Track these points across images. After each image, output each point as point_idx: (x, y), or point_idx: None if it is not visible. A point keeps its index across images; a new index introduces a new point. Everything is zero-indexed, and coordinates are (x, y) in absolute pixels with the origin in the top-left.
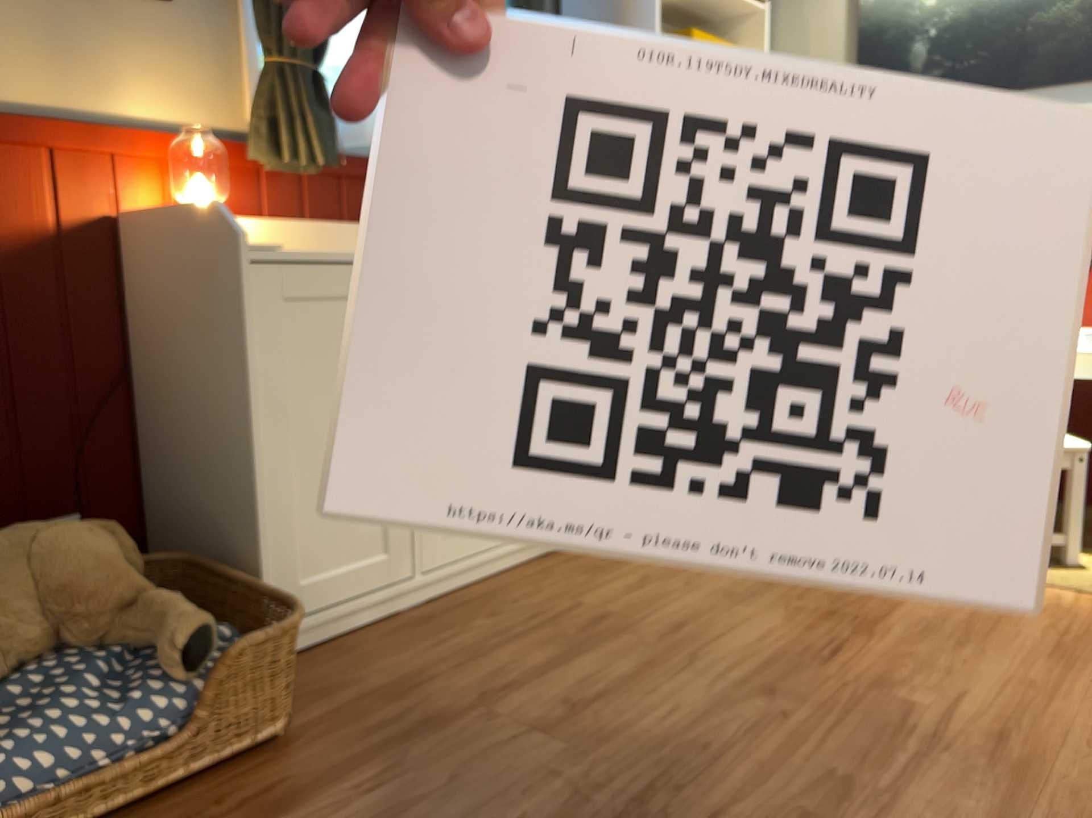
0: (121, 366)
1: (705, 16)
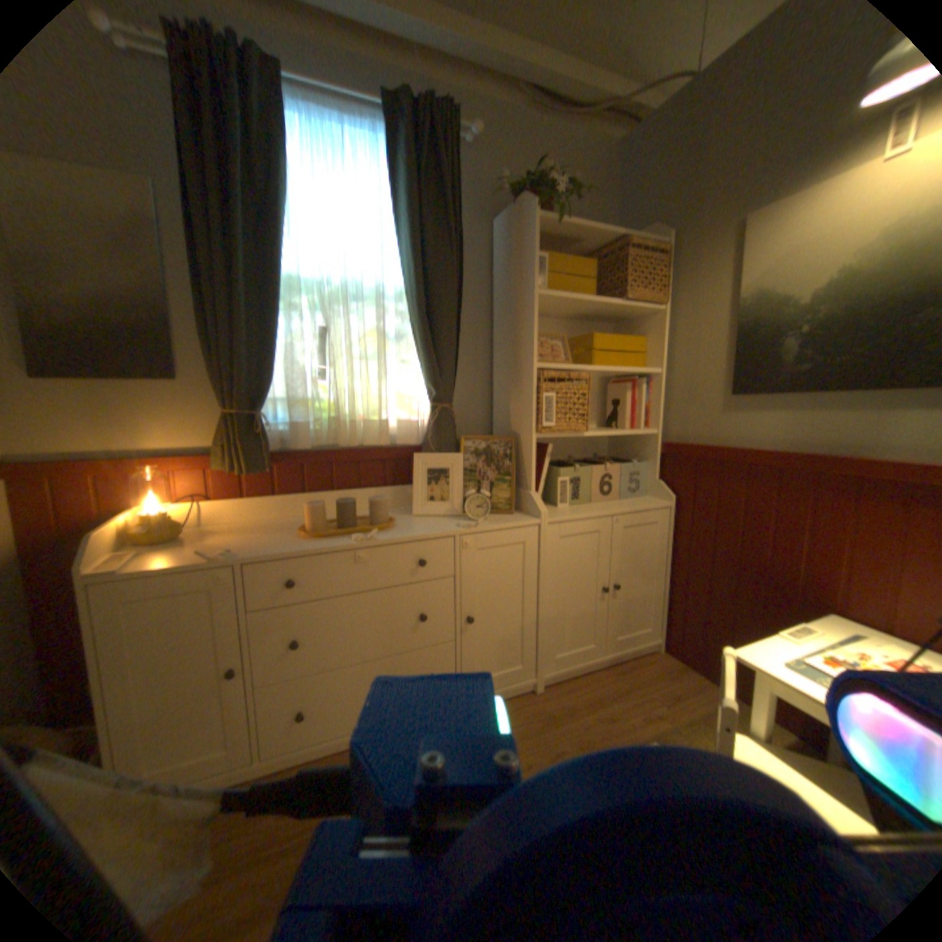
0: None
1: (620, 317)
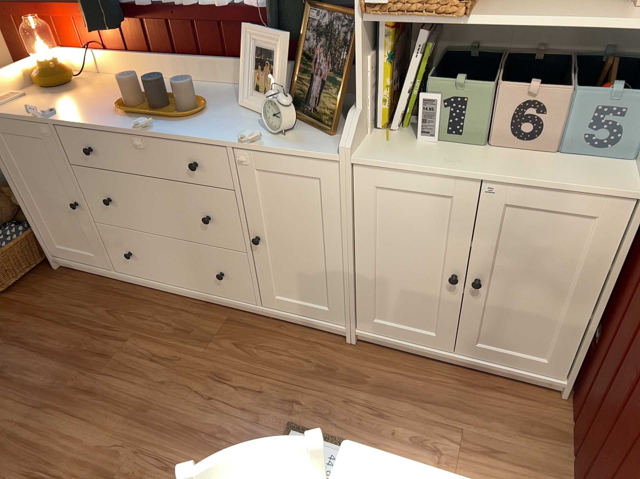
0: None
1: None
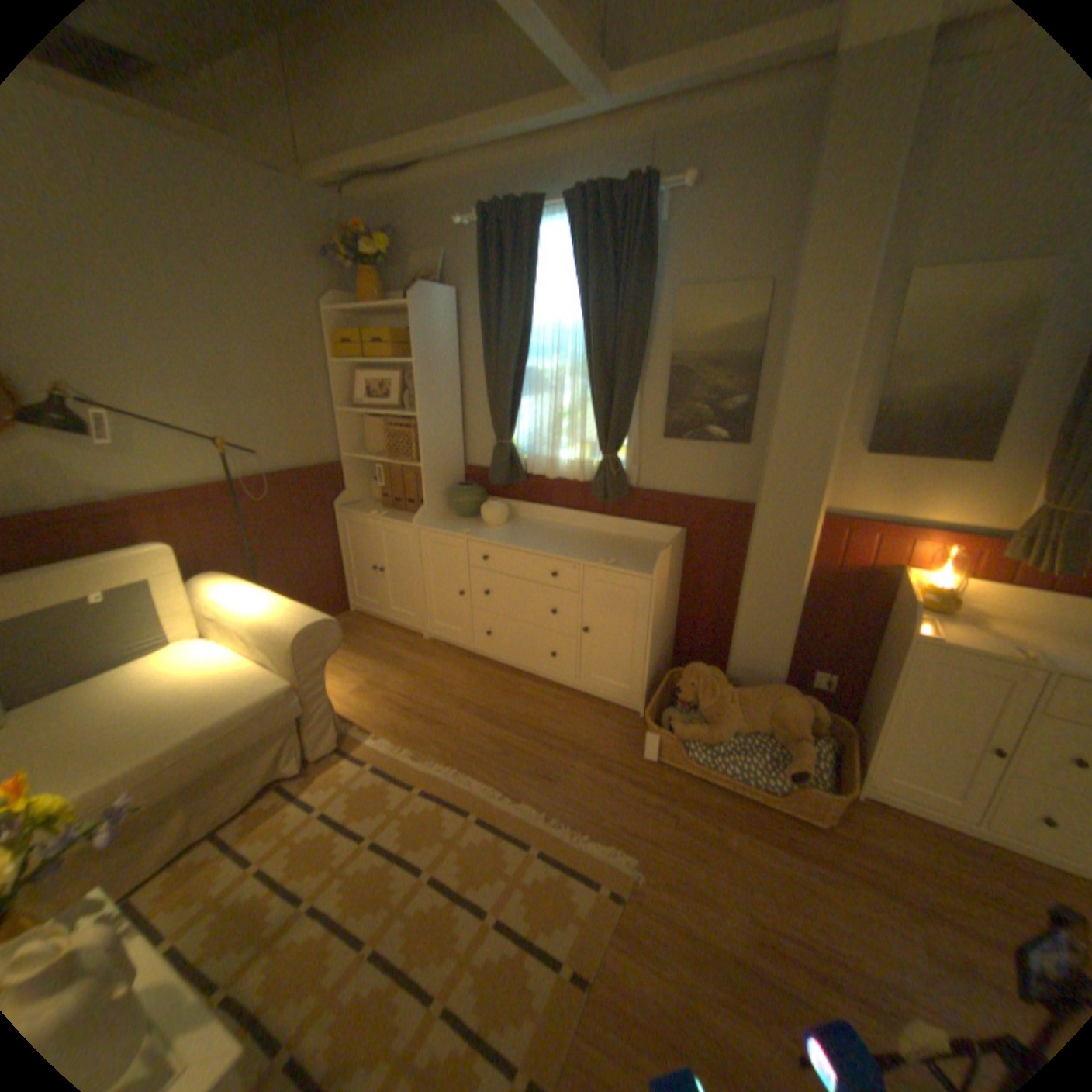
0: (880, 630)
1: None
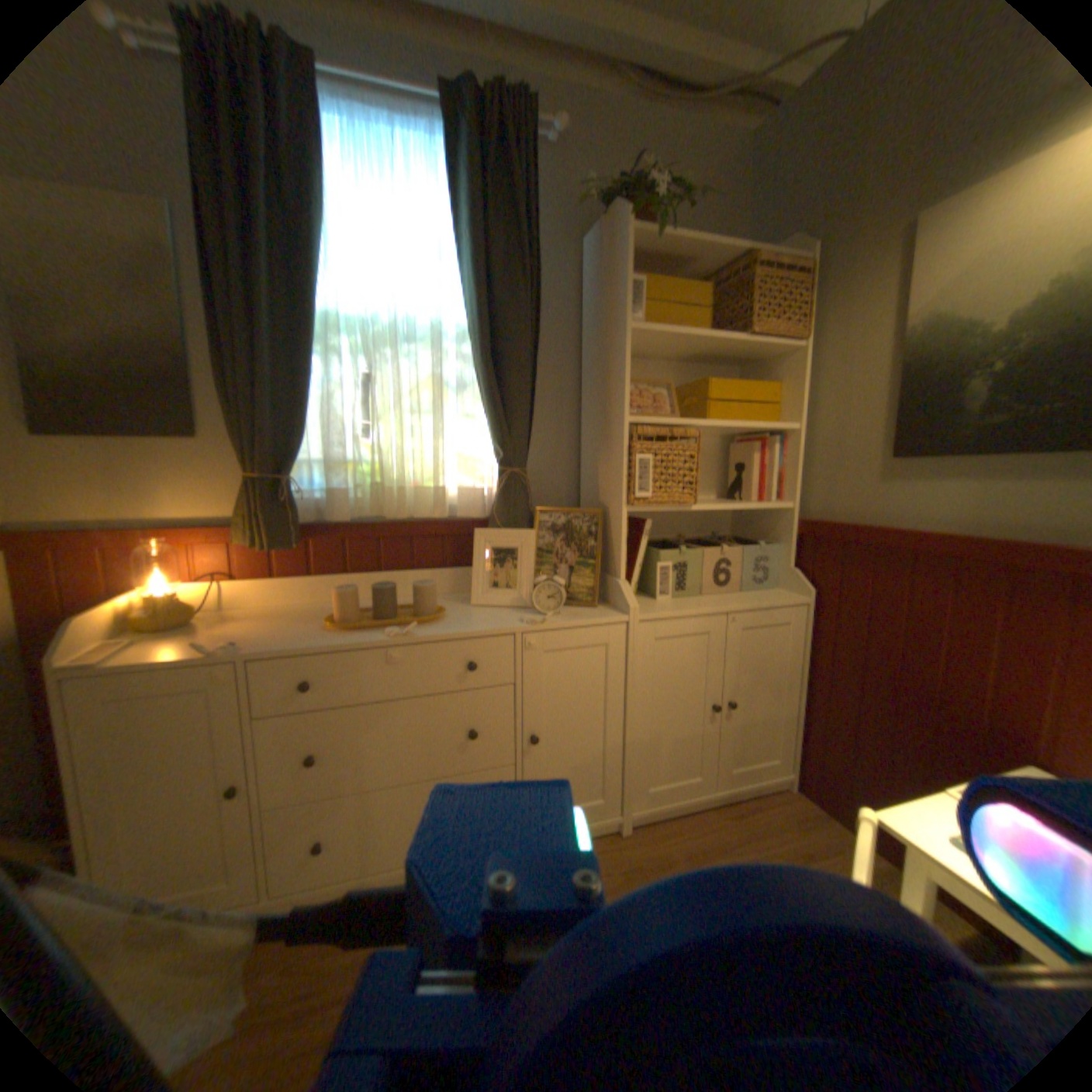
0: None
1: (748, 357)
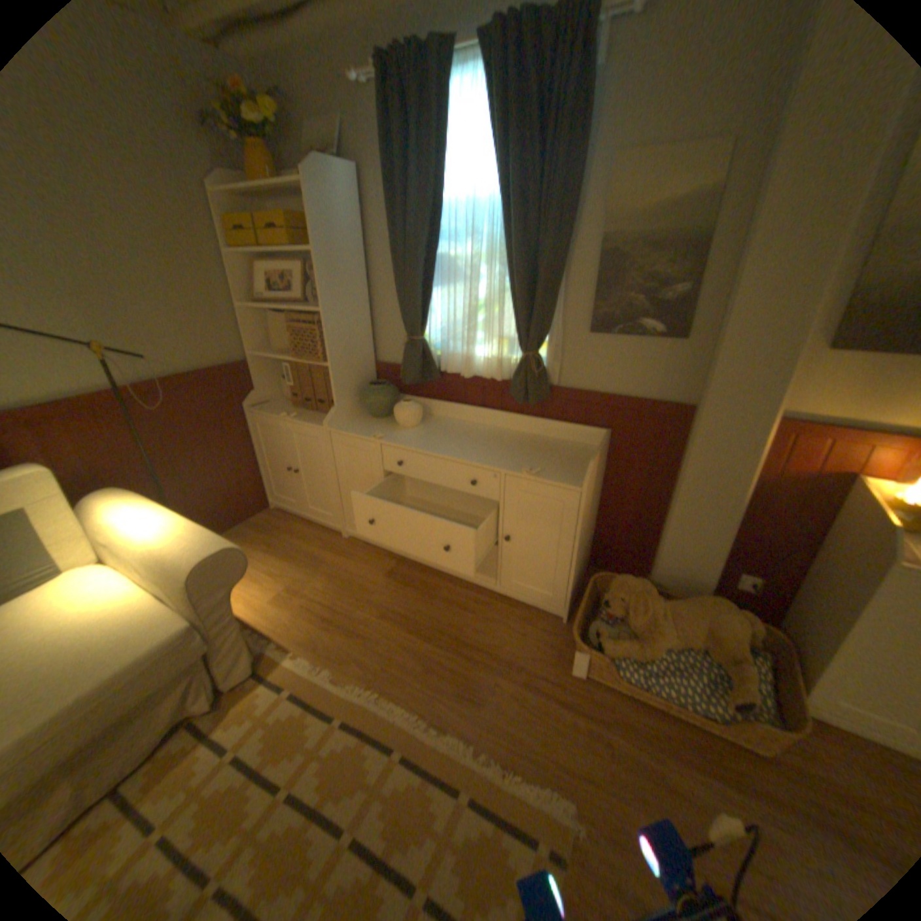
0: (819, 537)
1: None
